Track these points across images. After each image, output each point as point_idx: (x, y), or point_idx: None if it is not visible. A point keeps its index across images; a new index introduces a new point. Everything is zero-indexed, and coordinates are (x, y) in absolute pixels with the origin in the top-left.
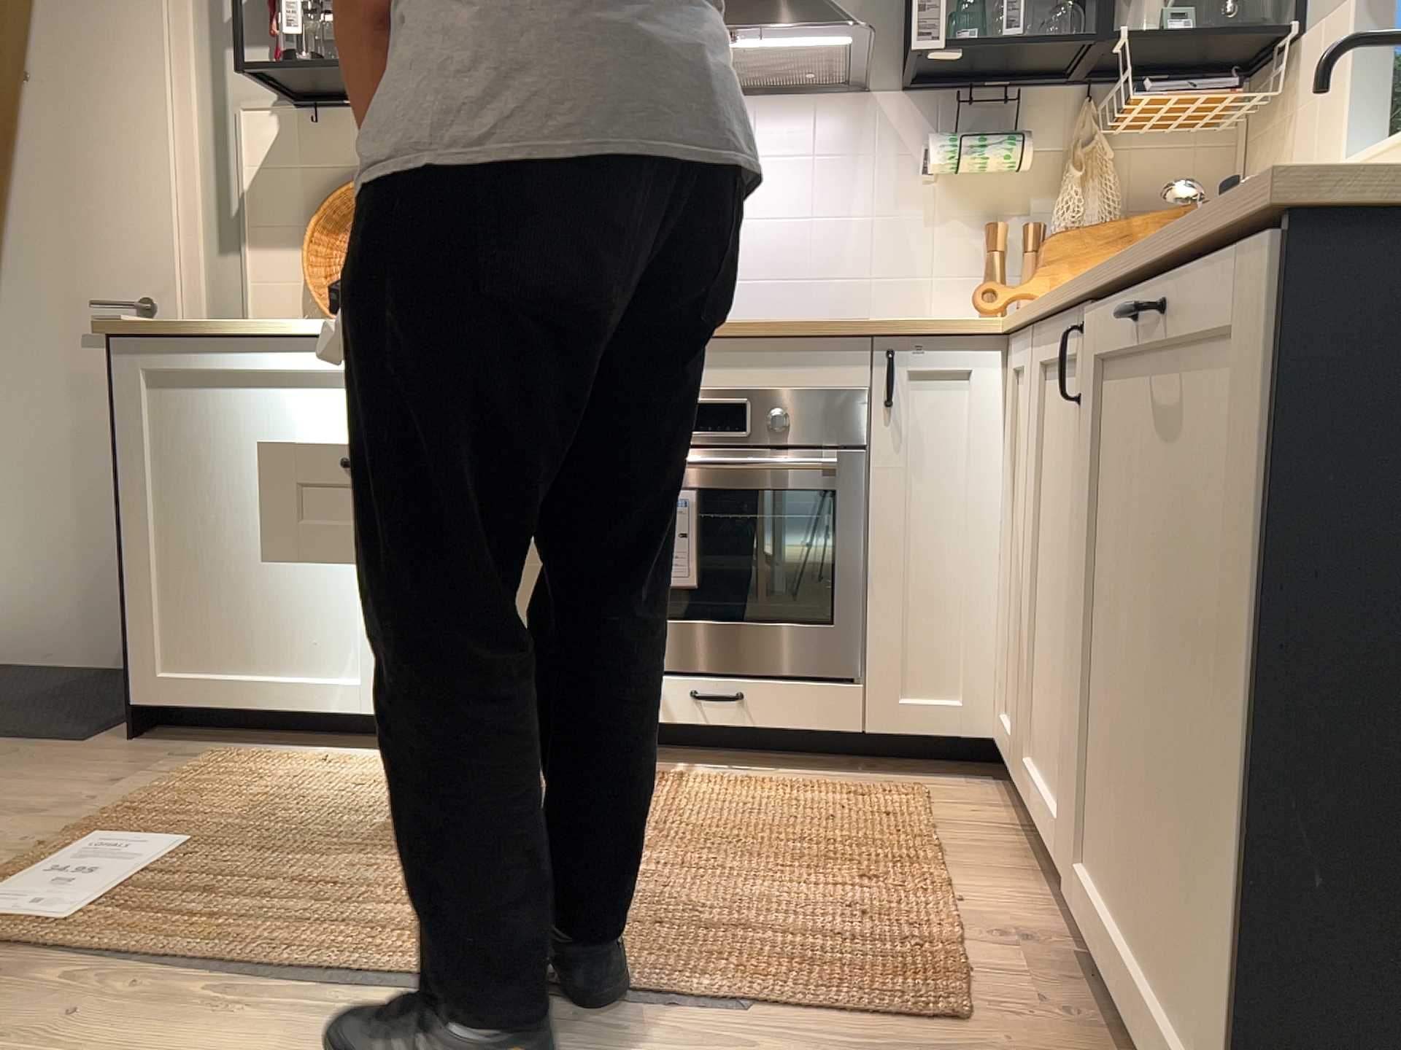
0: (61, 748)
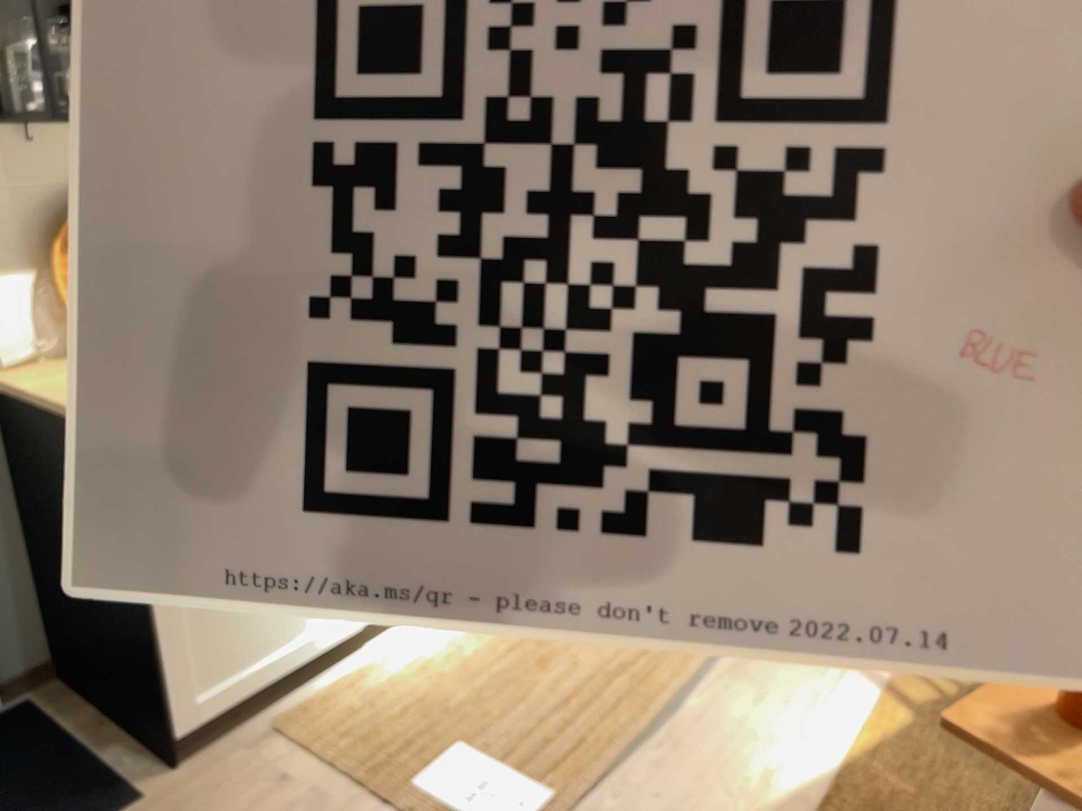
0: None
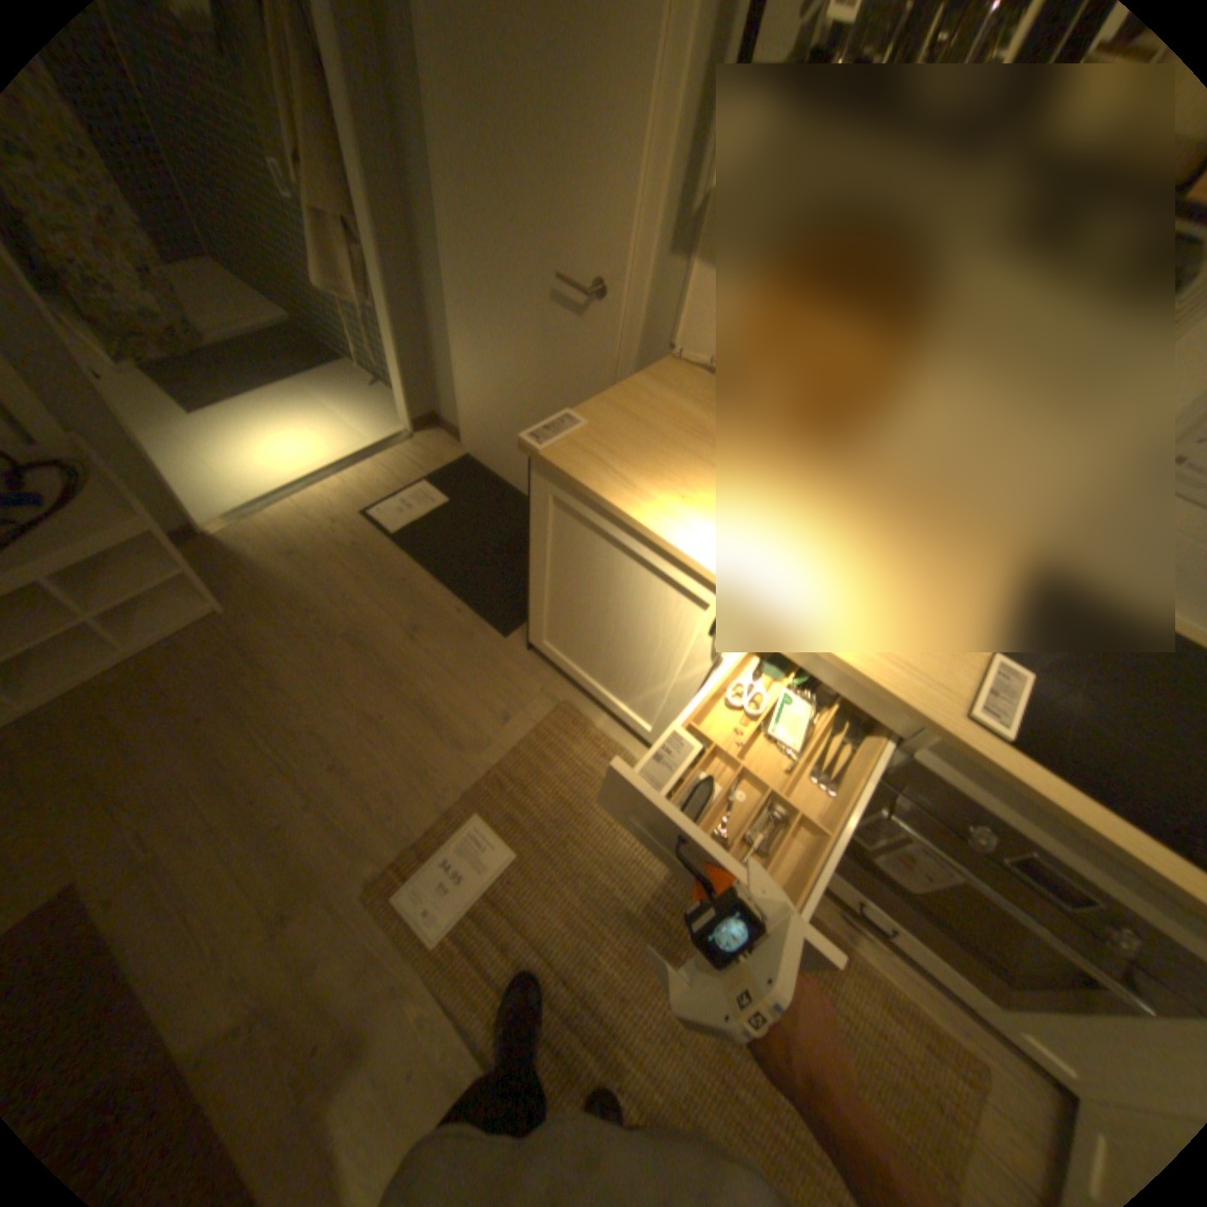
0: (495, 639)
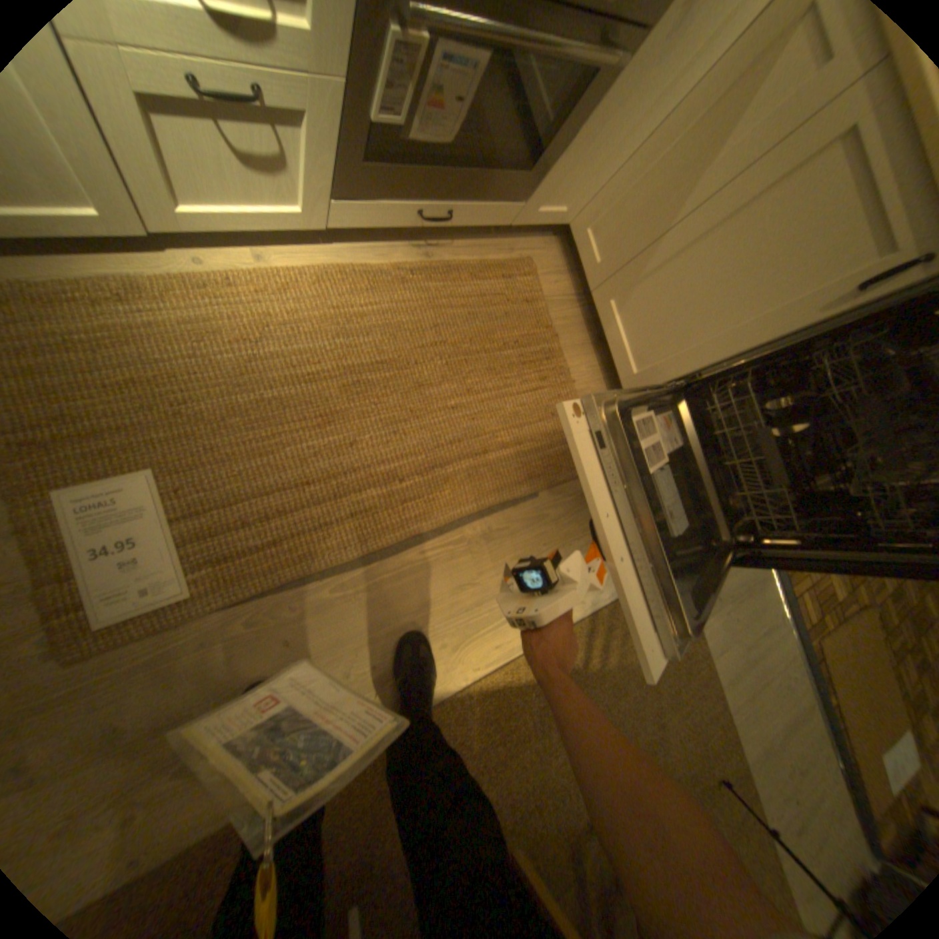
0: None
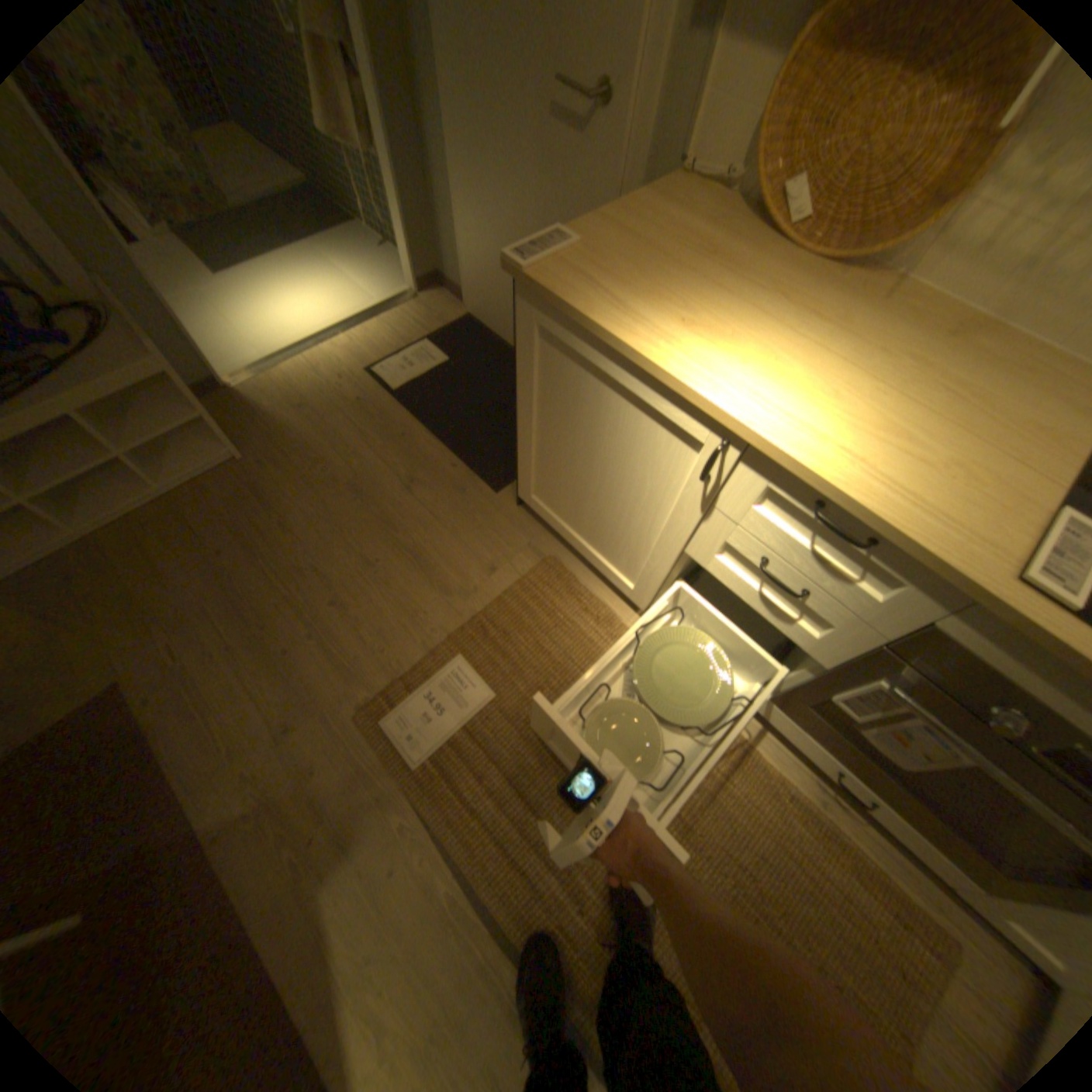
0: (486, 494)
